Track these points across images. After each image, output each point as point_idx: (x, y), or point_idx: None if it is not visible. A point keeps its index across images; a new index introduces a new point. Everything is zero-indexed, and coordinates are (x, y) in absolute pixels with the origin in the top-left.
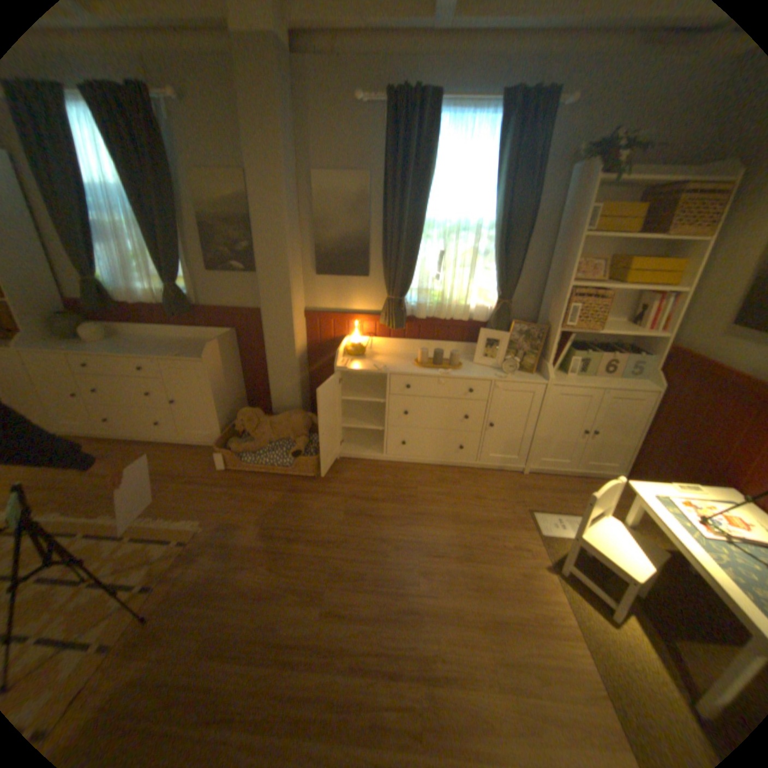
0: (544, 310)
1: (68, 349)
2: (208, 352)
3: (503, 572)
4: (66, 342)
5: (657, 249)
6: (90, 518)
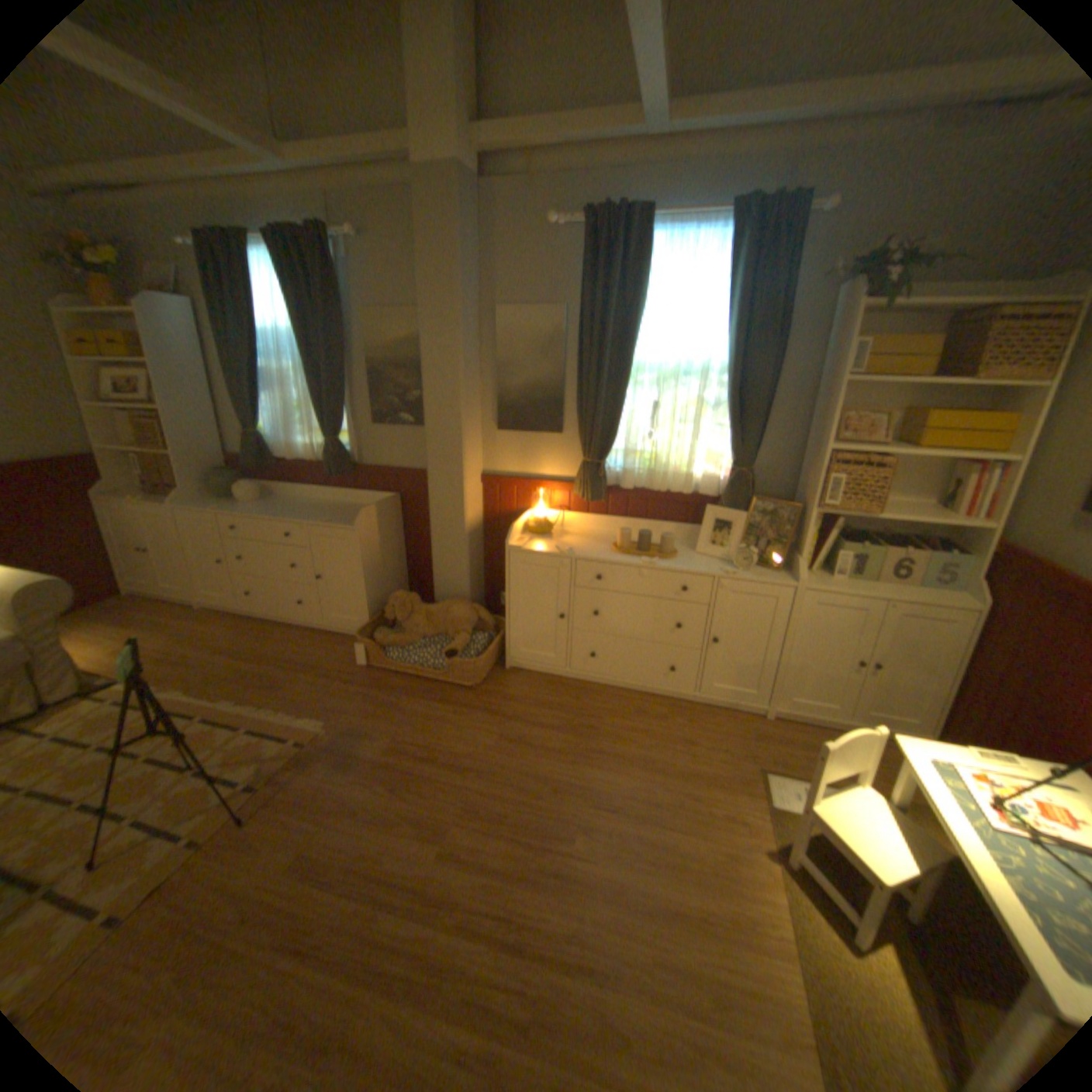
0: (802, 483)
1: (219, 509)
2: (363, 520)
3: (700, 848)
4: (219, 502)
5: (978, 400)
6: (211, 703)
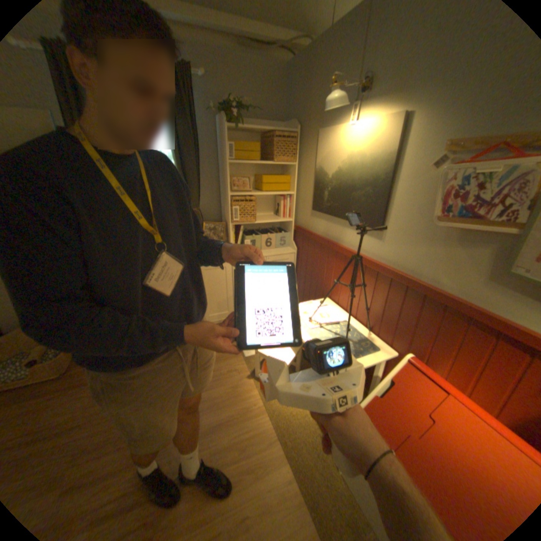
0: (223, 213)
1: None
2: None
3: (219, 391)
4: None
5: (277, 171)
6: None
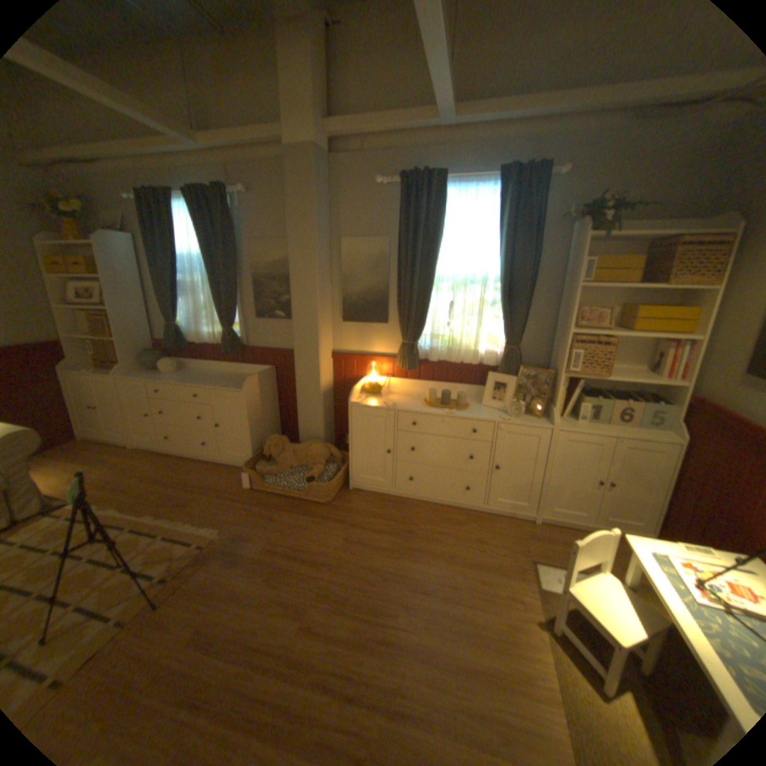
0: (554, 356)
1: (147, 379)
2: (249, 385)
3: (489, 621)
4: (148, 373)
5: (672, 298)
6: (137, 518)
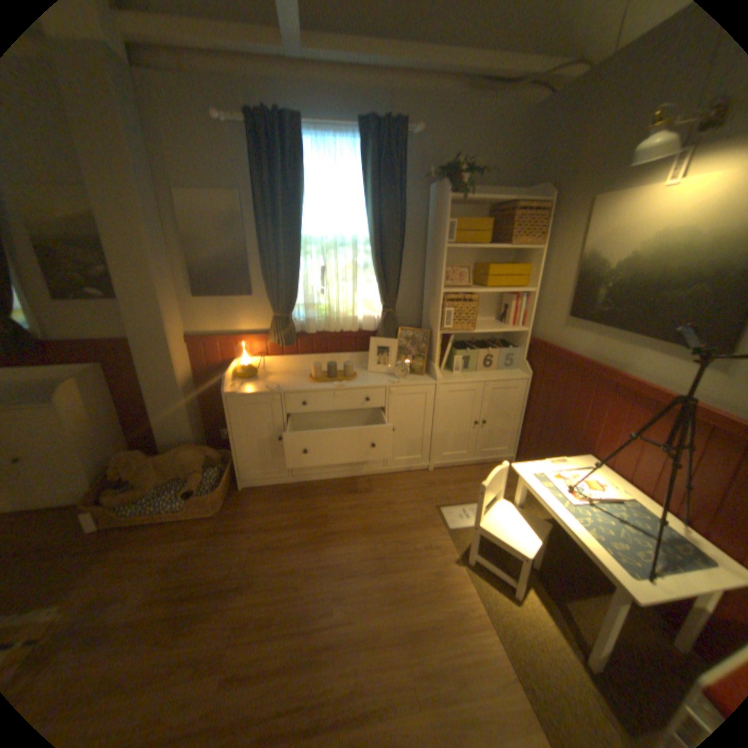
0: (425, 315)
1: None
2: (63, 393)
3: (416, 576)
4: None
5: (508, 257)
6: None
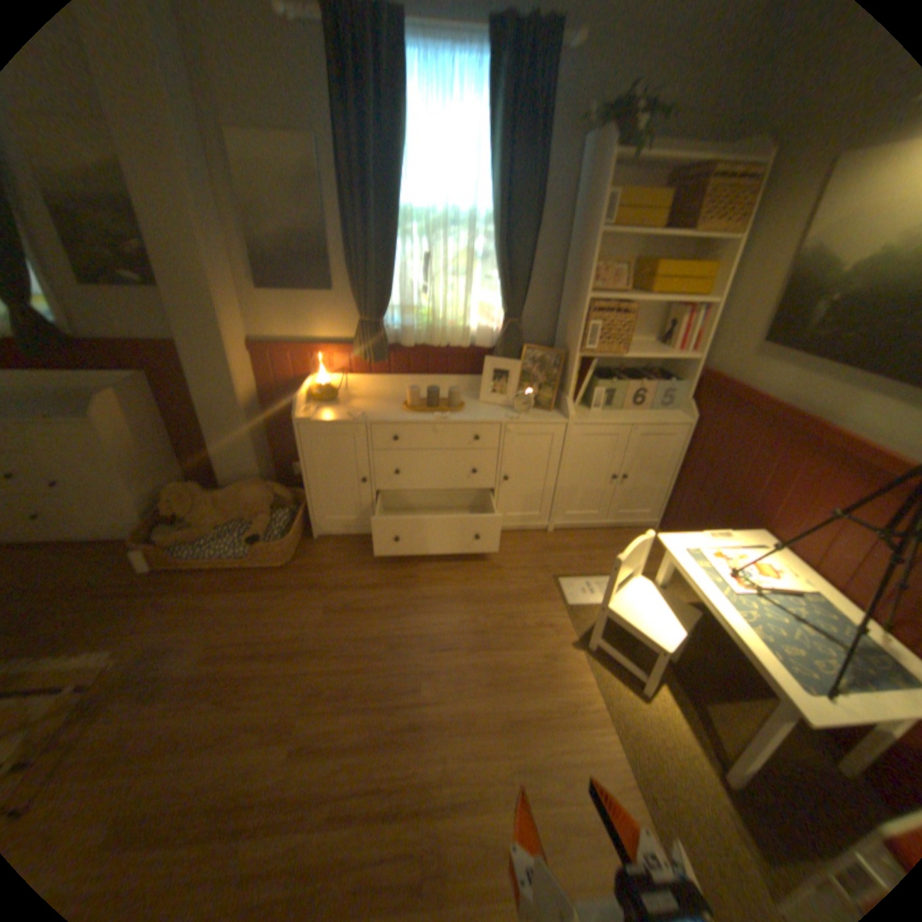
0: (561, 331)
1: None
2: (99, 410)
3: (523, 658)
4: None
5: (685, 252)
6: None
